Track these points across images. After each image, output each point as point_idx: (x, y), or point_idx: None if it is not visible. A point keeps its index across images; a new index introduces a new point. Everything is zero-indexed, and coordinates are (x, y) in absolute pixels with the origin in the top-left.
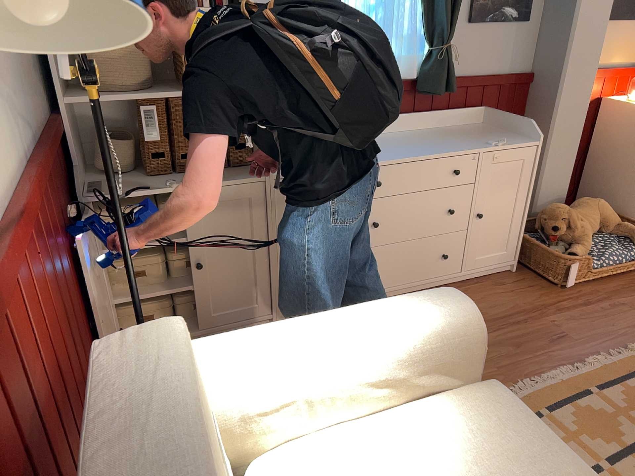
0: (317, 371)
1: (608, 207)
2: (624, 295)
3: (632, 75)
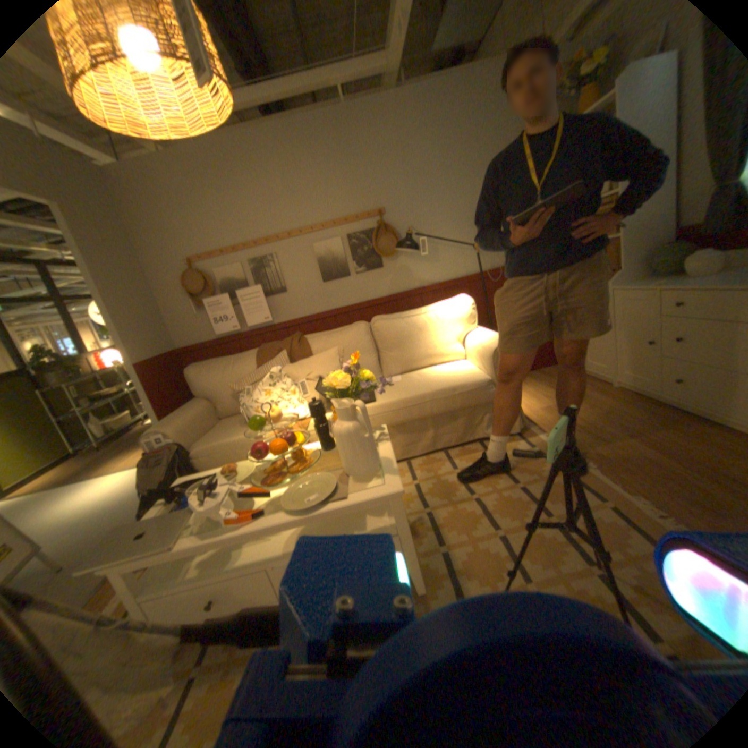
0: (469, 339)
1: None
2: None
3: None
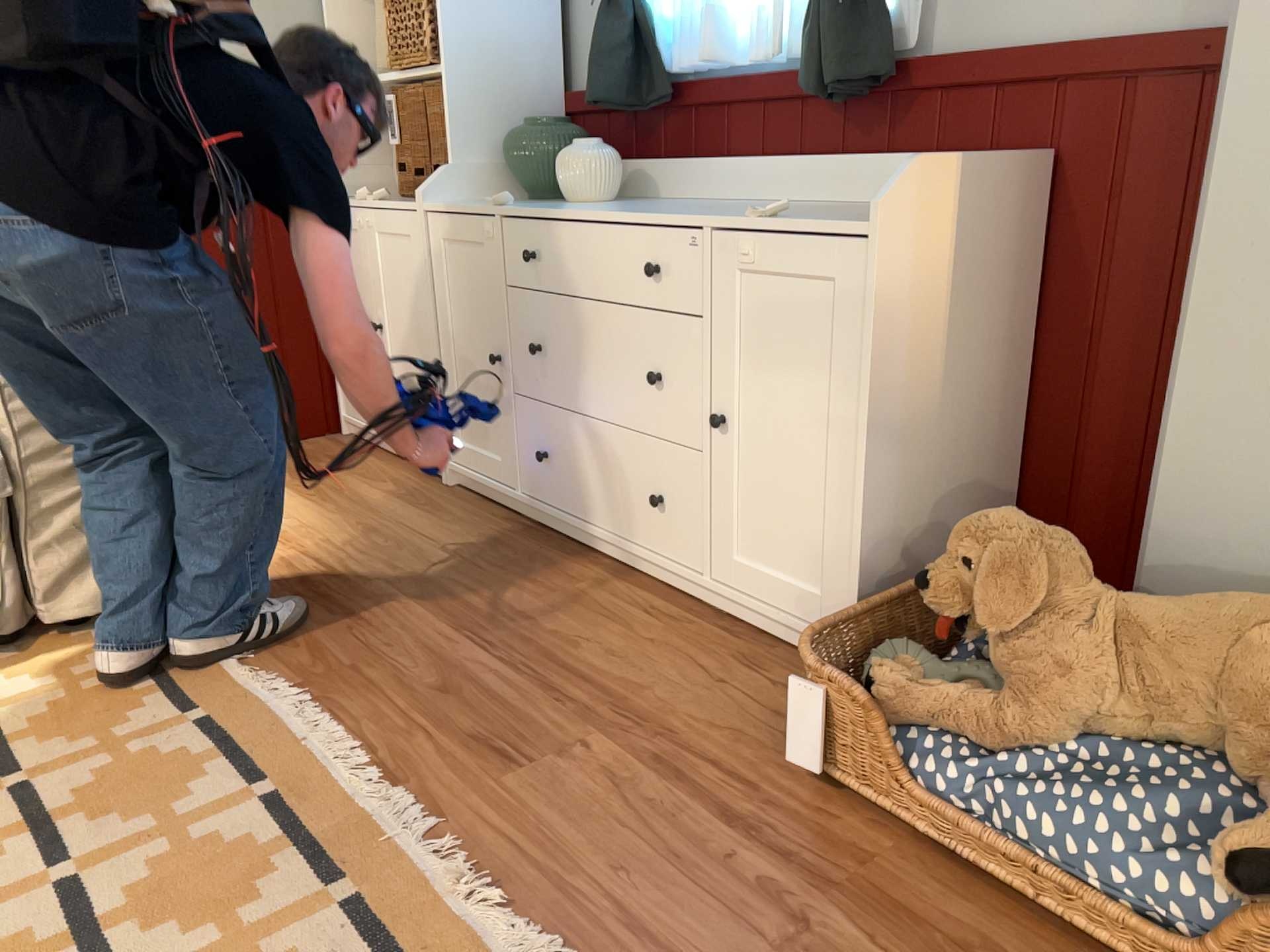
0: None
1: None
2: (892, 935)
3: None
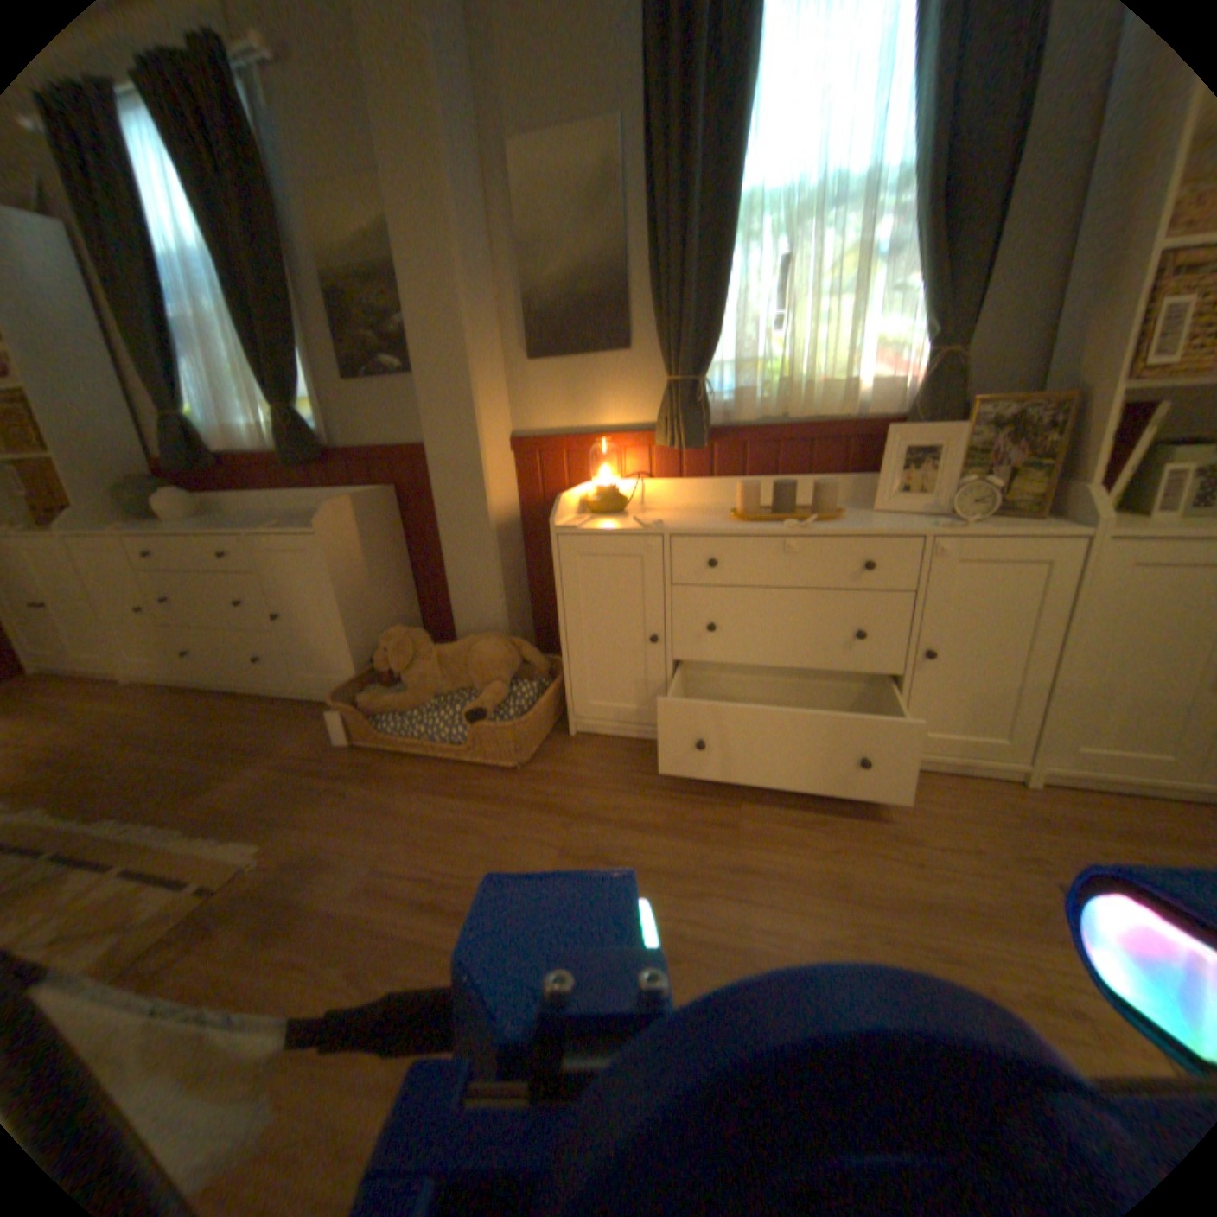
0: None
1: (488, 652)
2: (377, 785)
3: (632, 446)
